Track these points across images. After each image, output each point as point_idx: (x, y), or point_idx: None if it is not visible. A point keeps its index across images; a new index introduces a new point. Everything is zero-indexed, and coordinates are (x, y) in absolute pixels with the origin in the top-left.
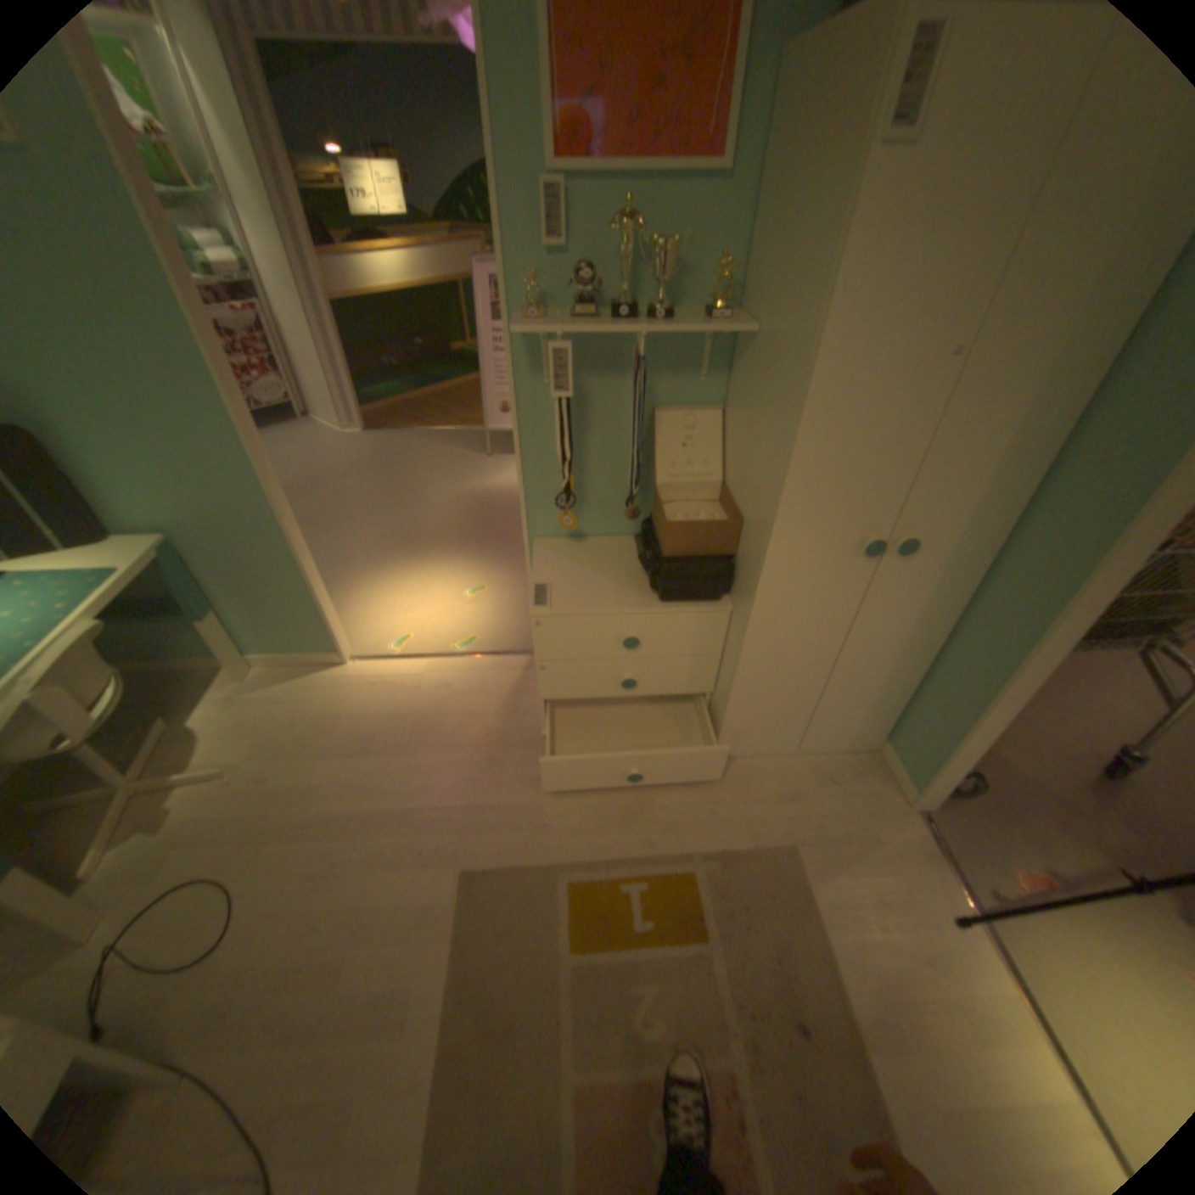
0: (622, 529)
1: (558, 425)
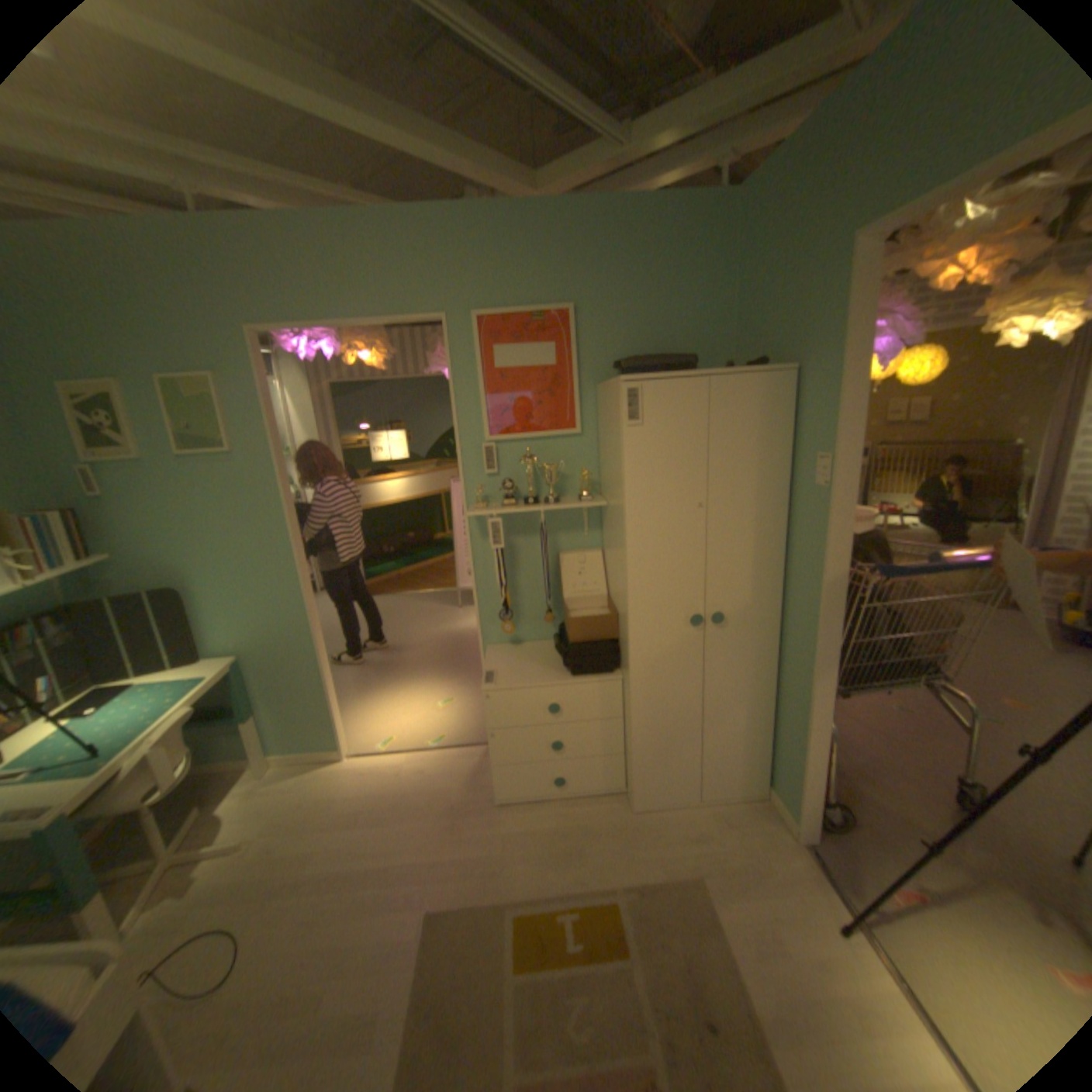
0: (548, 635)
1: (498, 566)
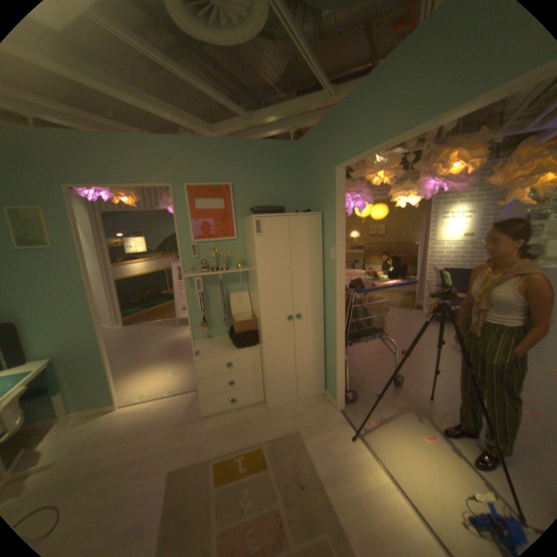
0: (225, 332)
1: (199, 300)
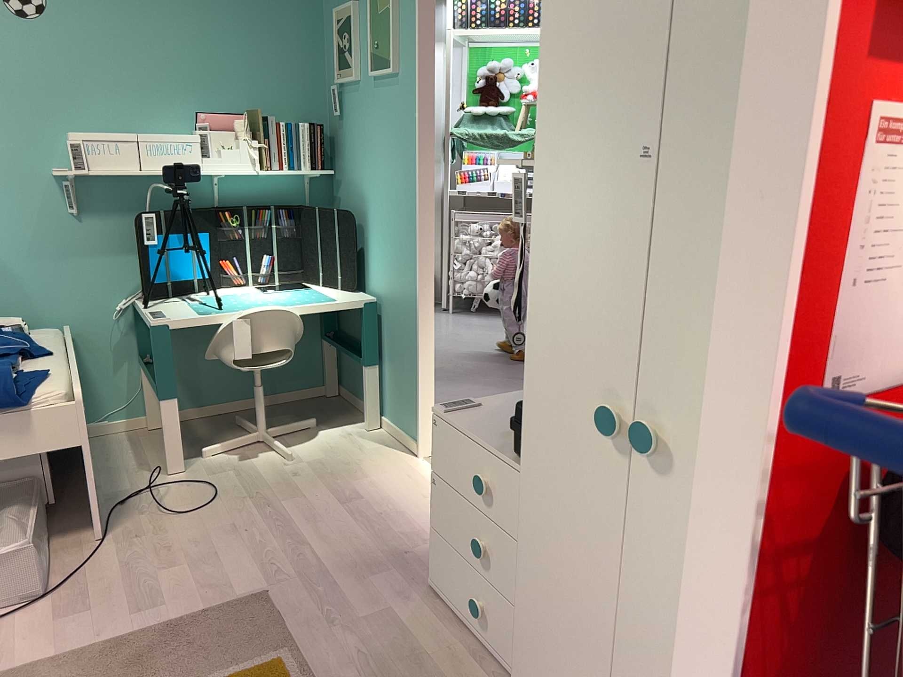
0: None
1: None
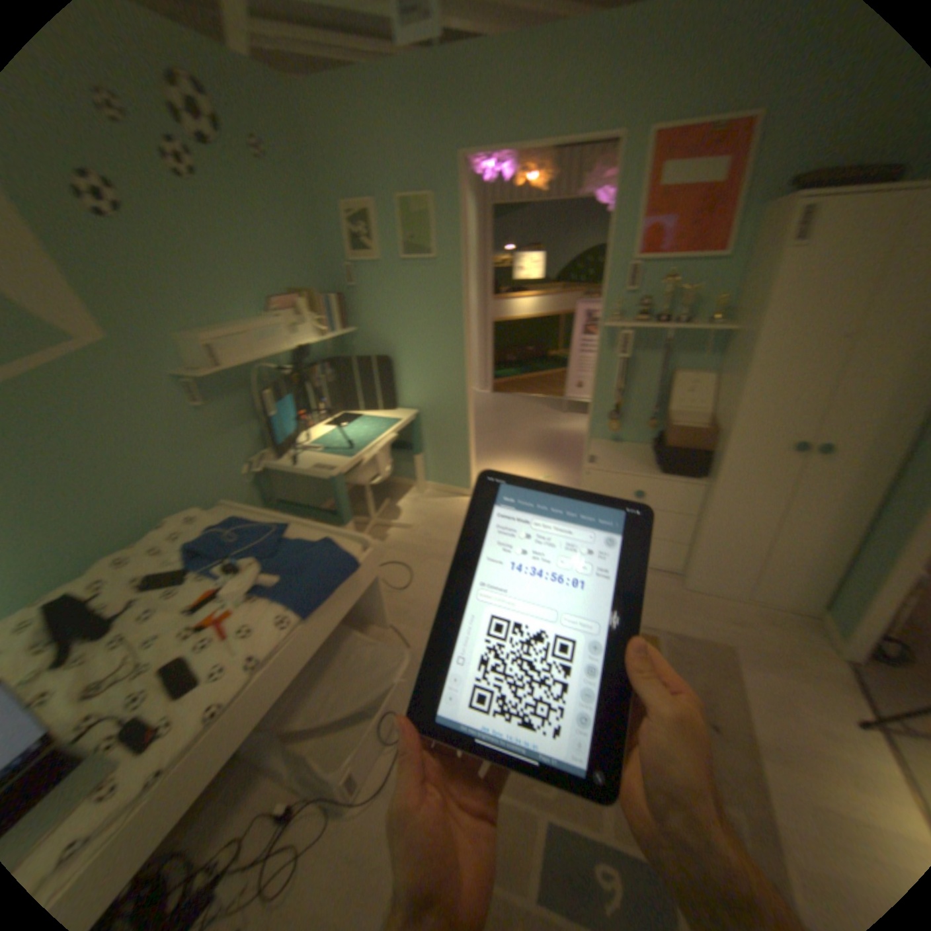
0: (643, 439)
1: (615, 373)
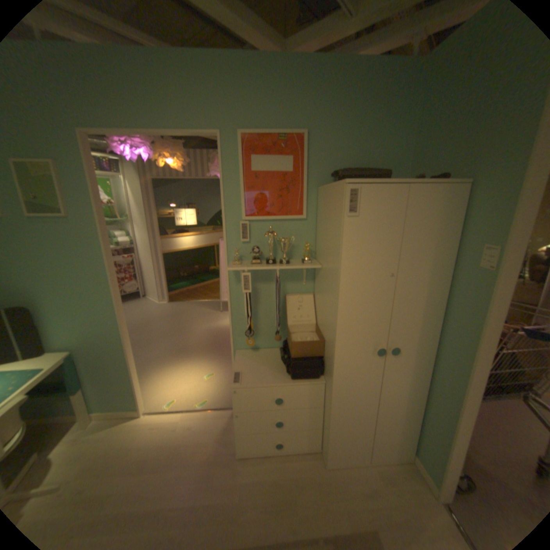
0: (275, 345)
1: (246, 302)
